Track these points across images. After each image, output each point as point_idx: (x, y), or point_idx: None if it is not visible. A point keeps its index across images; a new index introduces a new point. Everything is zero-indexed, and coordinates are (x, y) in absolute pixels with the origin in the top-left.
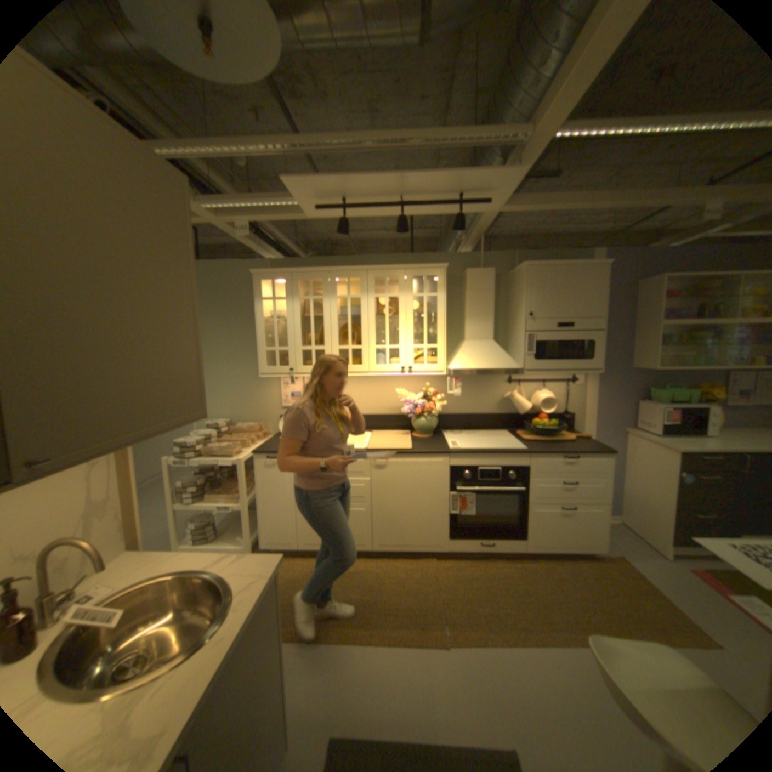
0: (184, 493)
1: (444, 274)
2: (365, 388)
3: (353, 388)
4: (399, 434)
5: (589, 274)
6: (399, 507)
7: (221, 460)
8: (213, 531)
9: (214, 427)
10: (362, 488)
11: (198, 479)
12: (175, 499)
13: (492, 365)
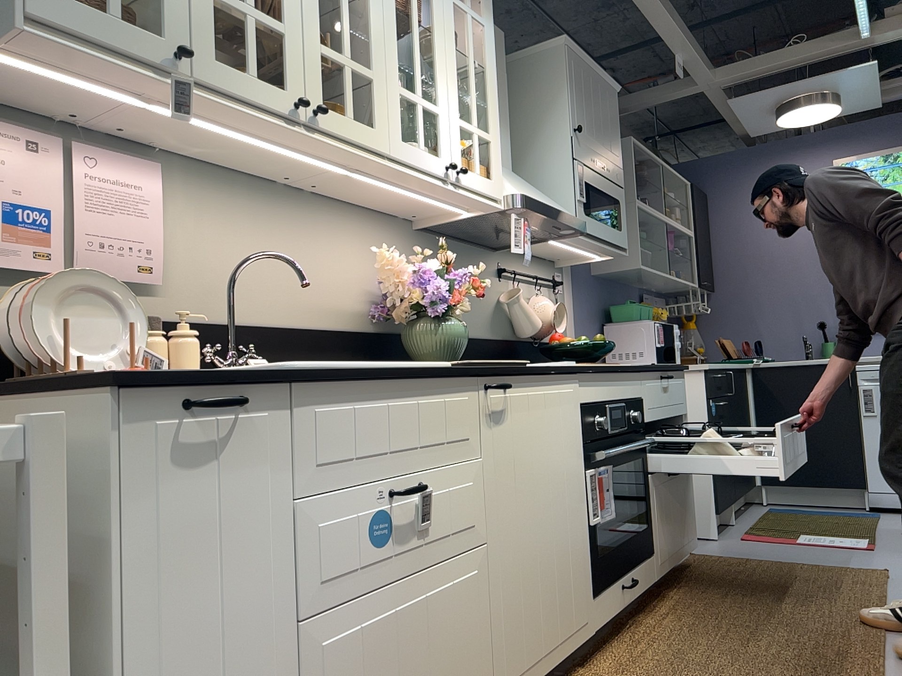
0: None
1: None
2: (267, 239)
3: (236, 233)
4: None
5: (608, 96)
6: (529, 534)
7: None
8: None
9: None
10: (468, 494)
11: None
12: None
13: (555, 206)
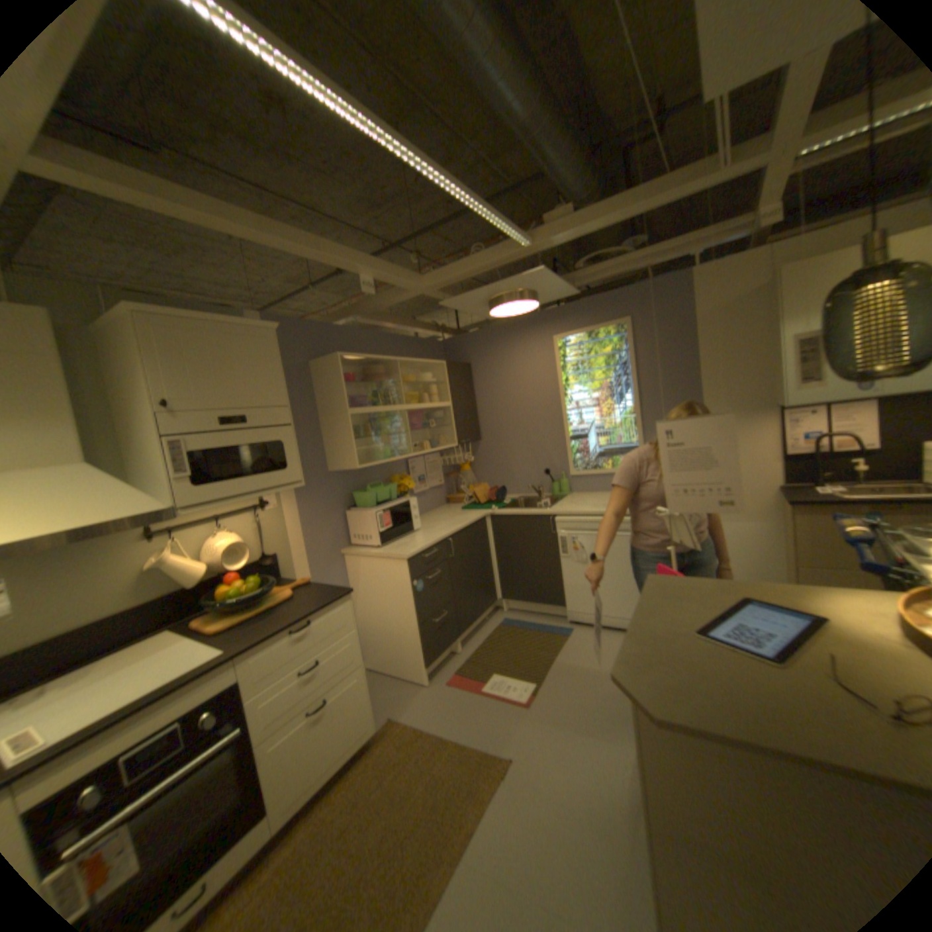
0: None
1: None
2: None
3: None
4: None
5: (248, 340)
6: None
7: None
8: None
9: None
10: None
11: None
12: None
13: (95, 515)
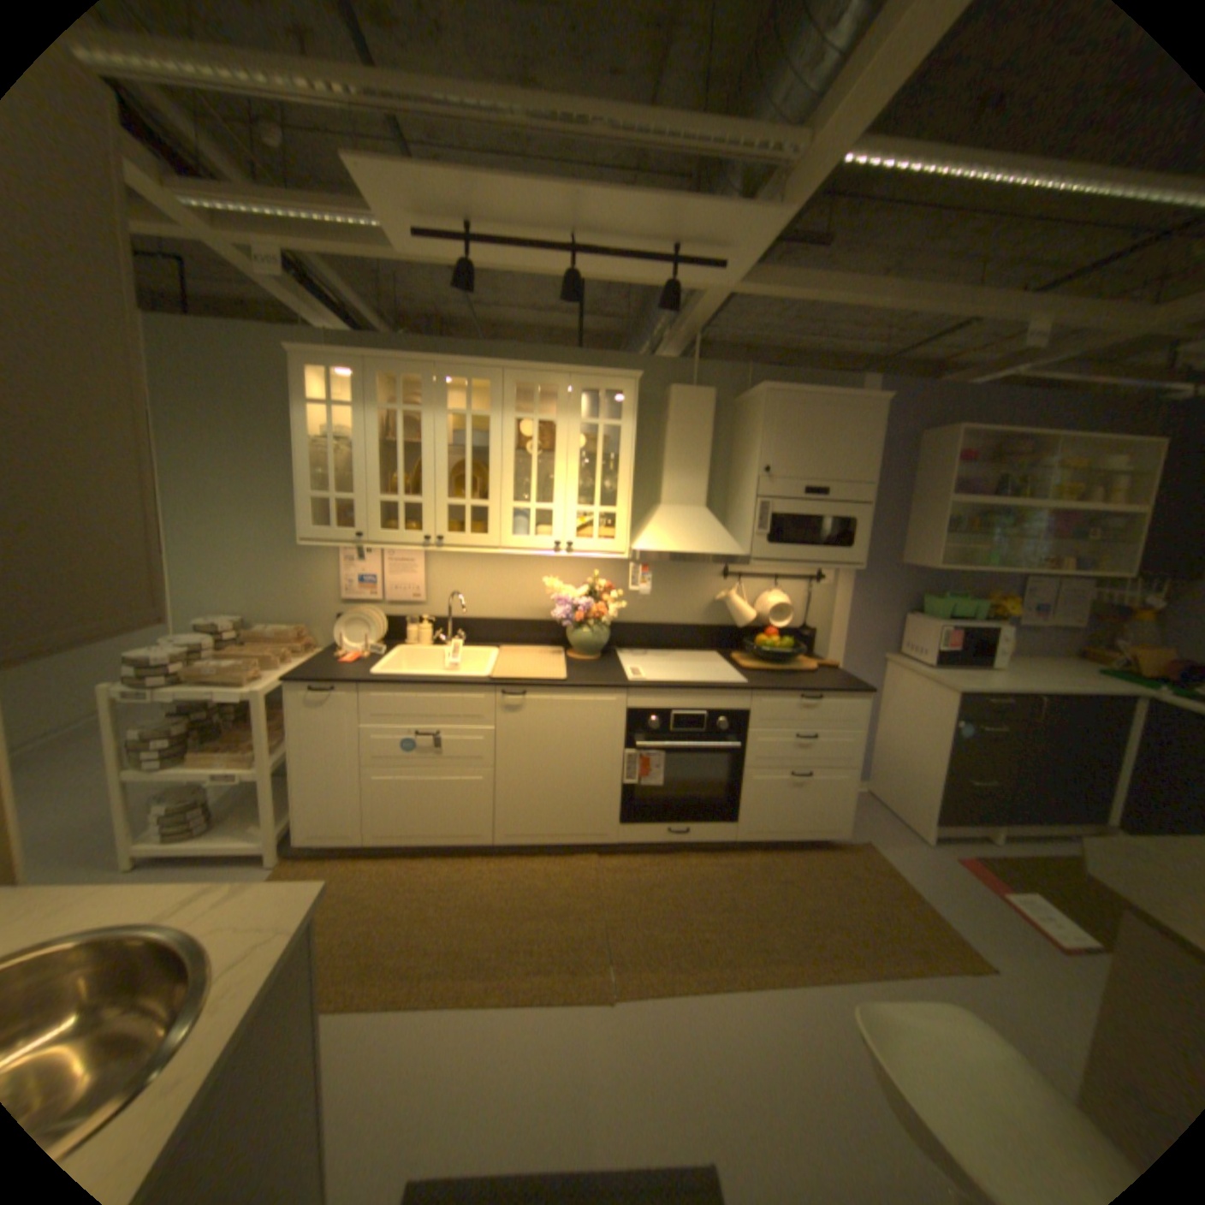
0: (143, 752)
1: (633, 389)
2: (490, 574)
3: (470, 573)
4: (545, 652)
5: (856, 413)
6: (541, 773)
7: (217, 693)
8: (202, 817)
9: (208, 630)
10: (480, 743)
11: (172, 725)
12: (124, 761)
13: (702, 548)
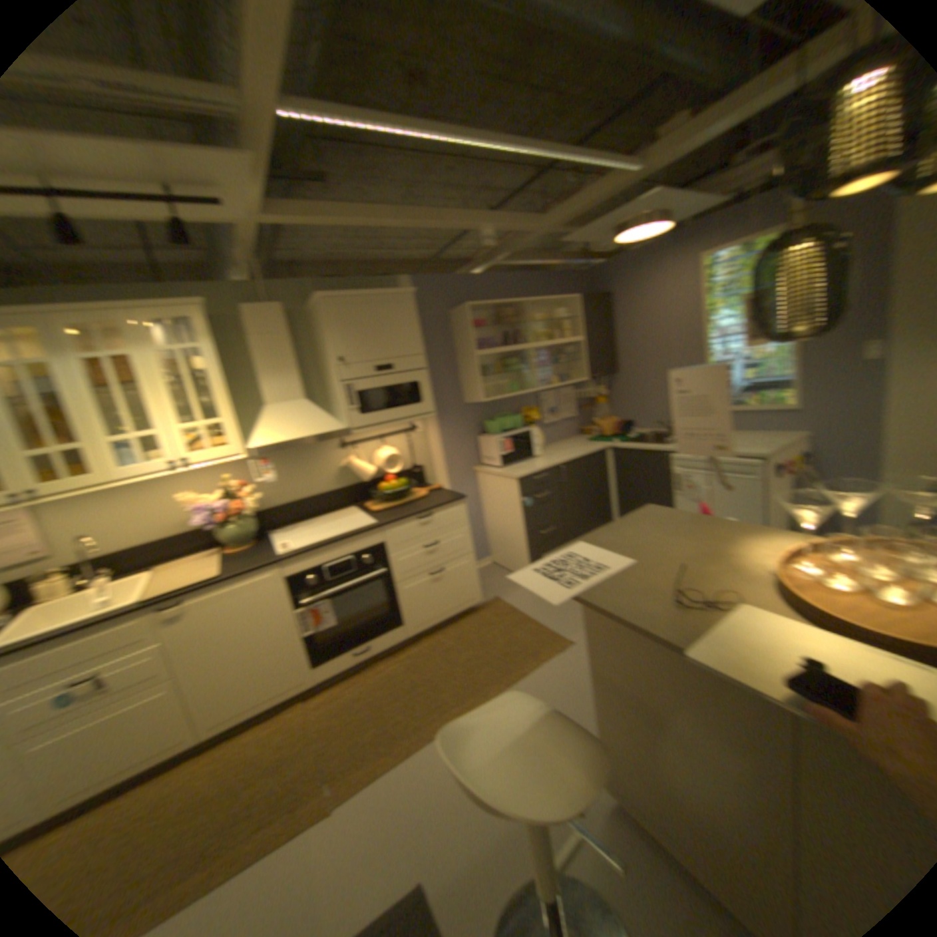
0: None
1: (199, 312)
2: (111, 507)
3: (87, 512)
4: (196, 557)
5: (390, 305)
6: (218, 663)
7: None
8: None
9: None
10: (142, 665)
11: None
12: None
13: (305, 431)
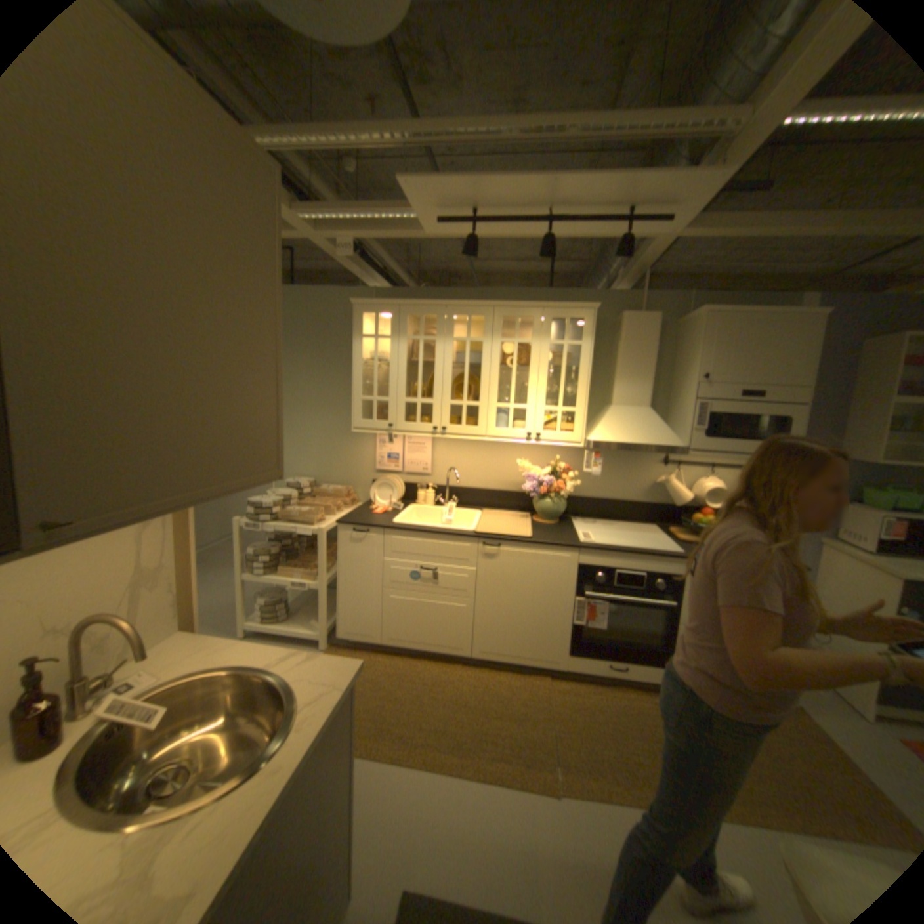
0: (255, 562)
1: (592, 316)
2: (477, 455)
3: (463, 454)
4: (516, 516)
5: (794, 326)
6: (509, 607)
7: (299, 528)
8: (285, 610)
9: (295, 486)
10: (465, 579)
11: (271, 547)
12: (244, 567)
13: (646, 439)
